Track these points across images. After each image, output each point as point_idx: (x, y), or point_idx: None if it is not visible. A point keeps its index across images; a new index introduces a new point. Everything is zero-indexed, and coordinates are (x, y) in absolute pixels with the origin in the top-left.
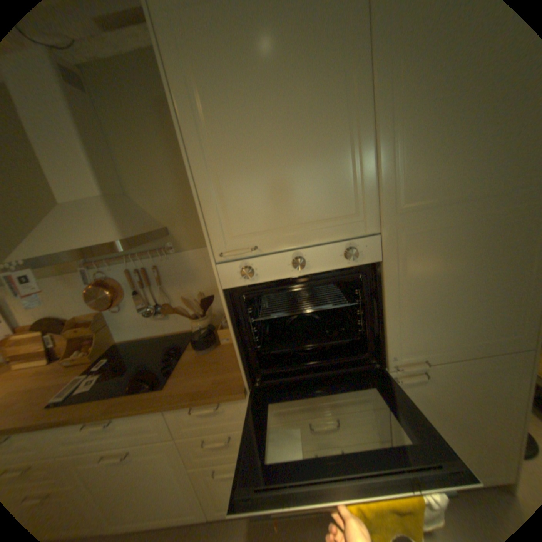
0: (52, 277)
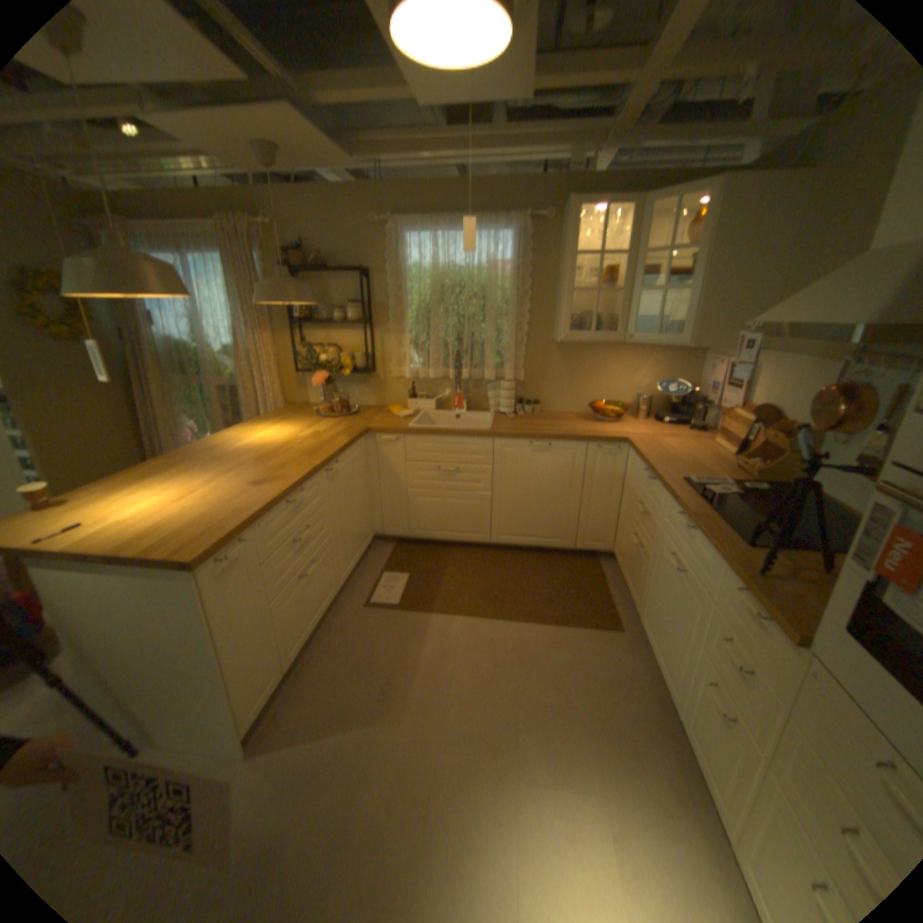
0: (815, 358)
